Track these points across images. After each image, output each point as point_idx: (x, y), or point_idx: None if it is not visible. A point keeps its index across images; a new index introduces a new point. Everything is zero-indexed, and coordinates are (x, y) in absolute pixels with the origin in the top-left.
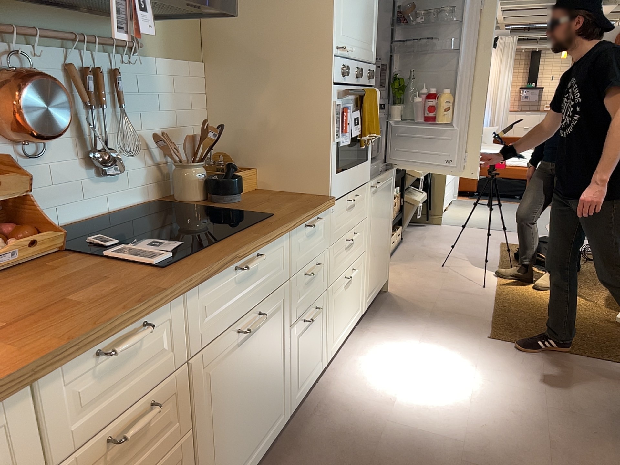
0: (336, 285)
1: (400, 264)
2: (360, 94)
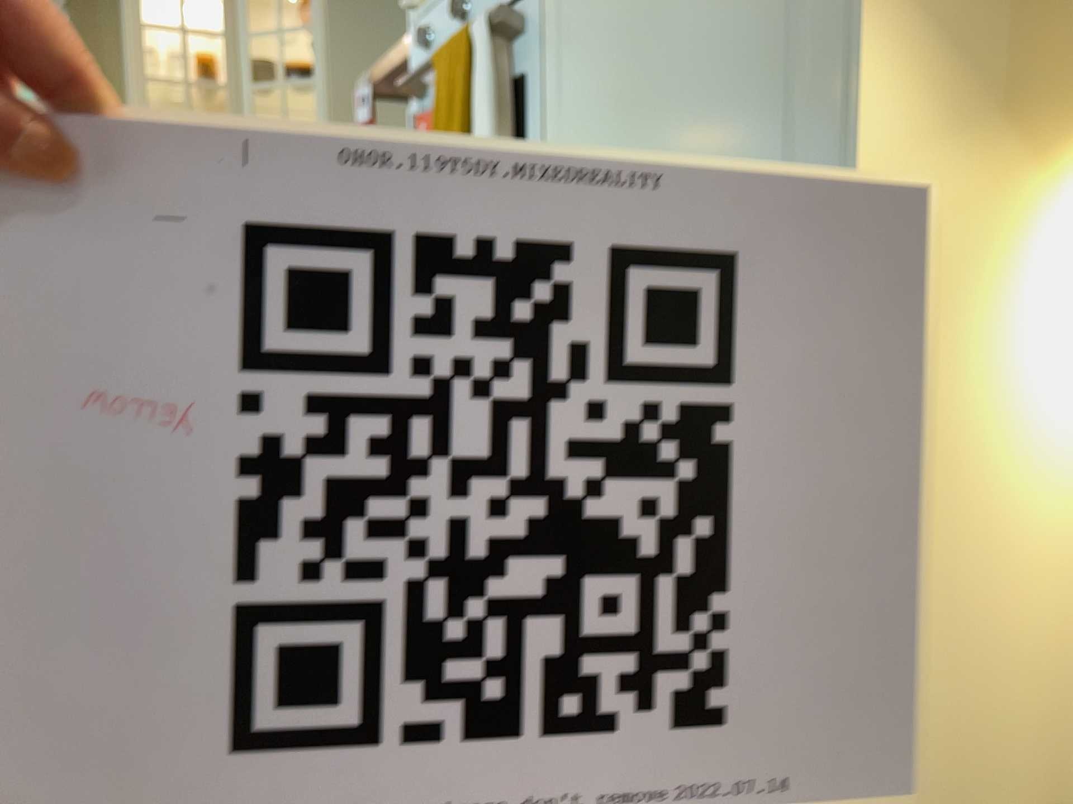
0: None
1: None
2: (422, 69)
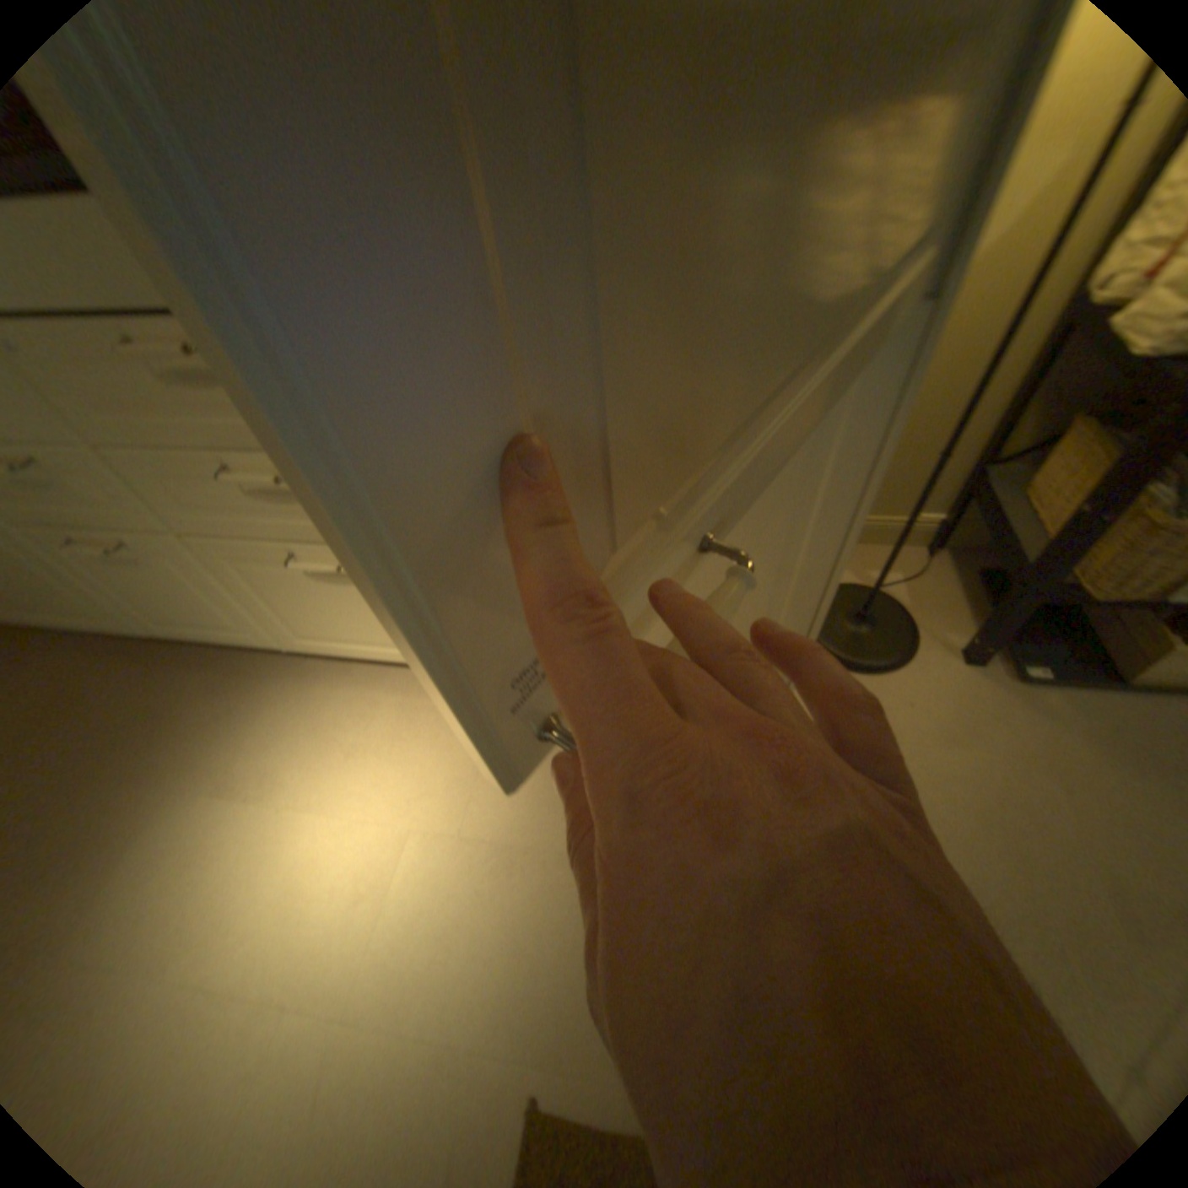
0: (228, 551)
1: (1060, 731)
2: None
